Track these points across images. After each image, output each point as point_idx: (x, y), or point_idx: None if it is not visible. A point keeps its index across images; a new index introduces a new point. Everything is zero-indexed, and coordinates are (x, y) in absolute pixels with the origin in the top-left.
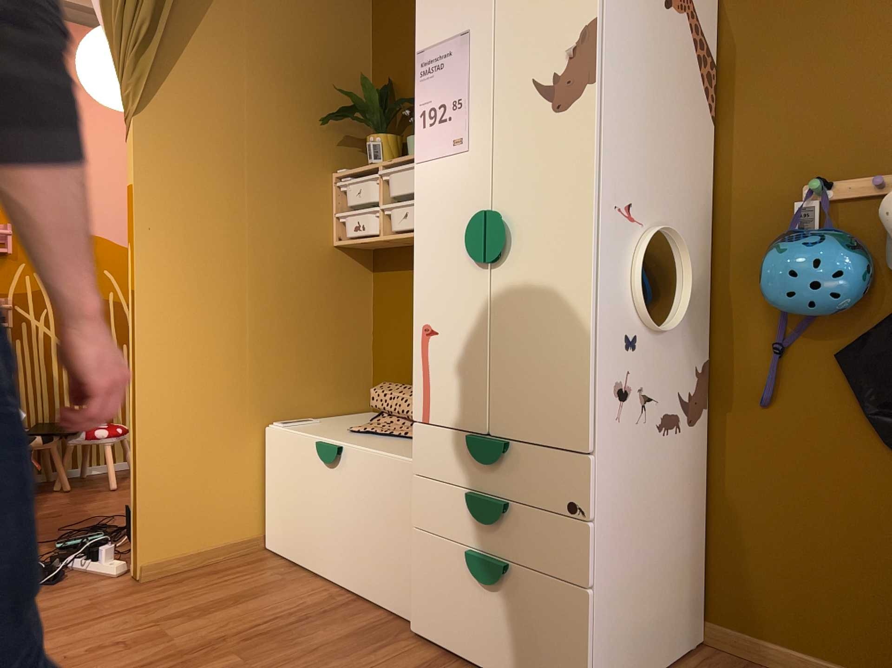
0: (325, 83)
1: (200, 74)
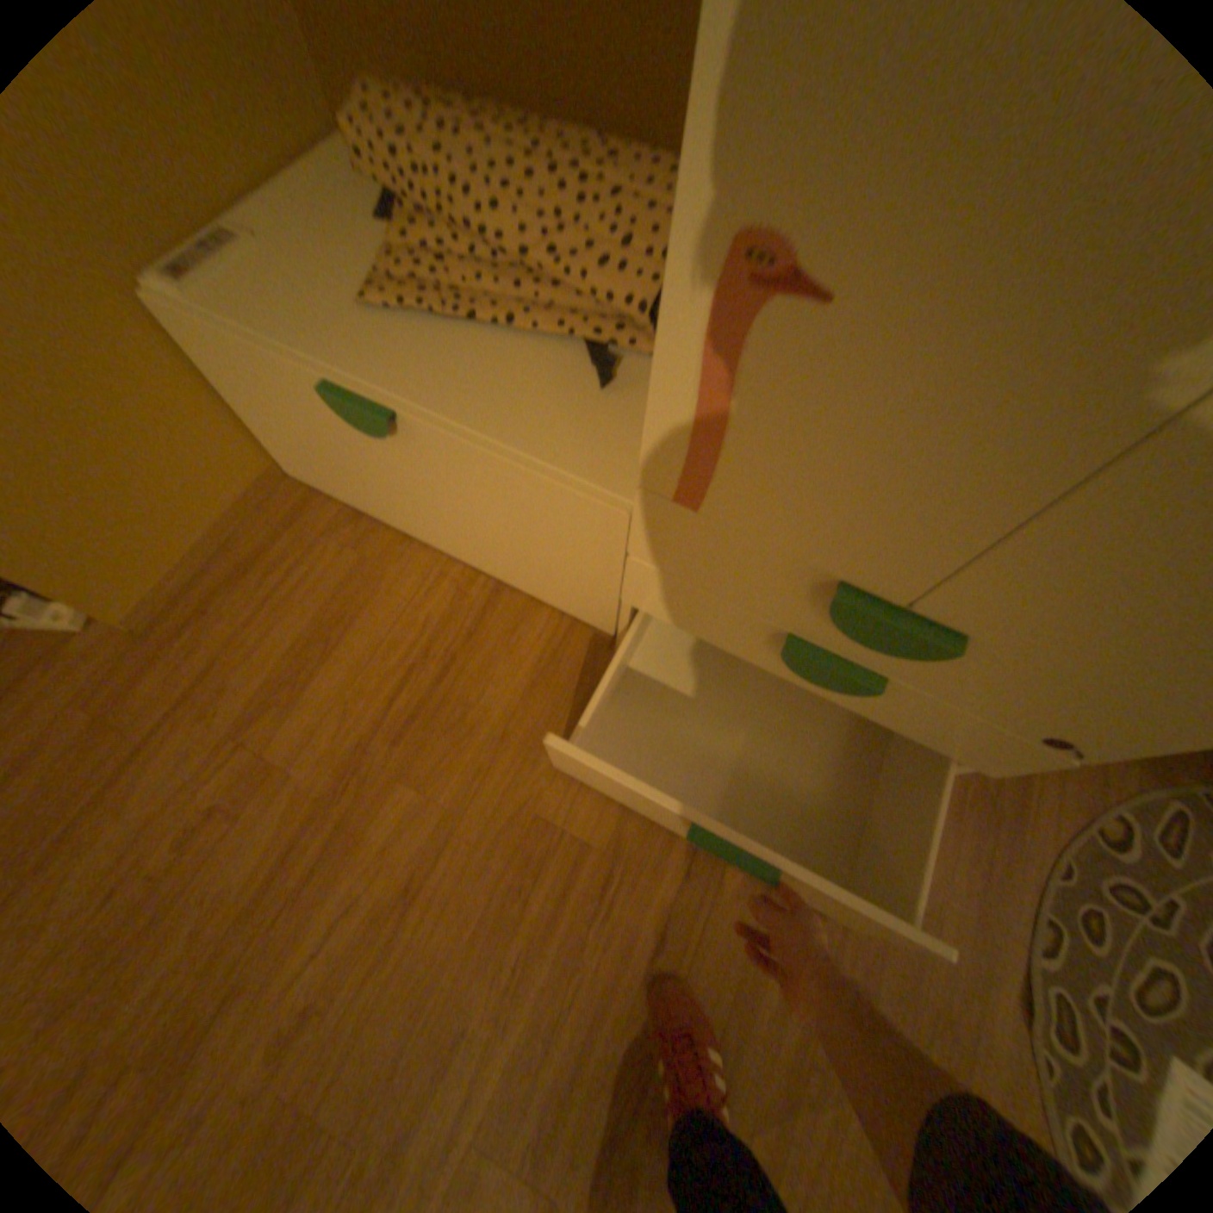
0: None
1: None
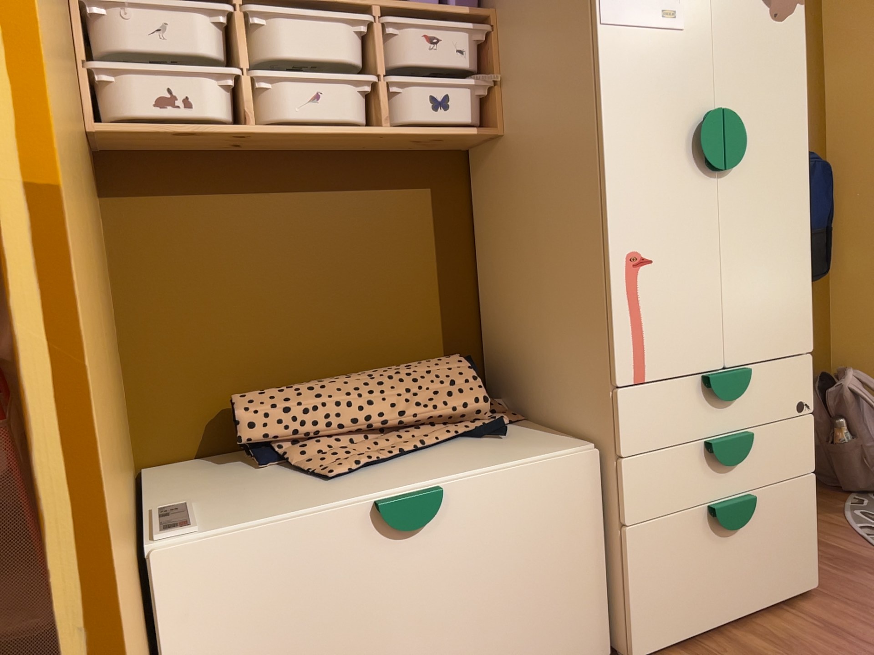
0: None
1: None
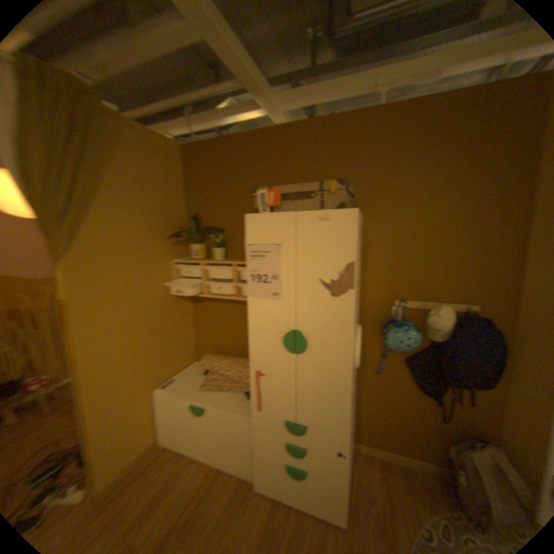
0: (162, 216)
1: (95, 225)
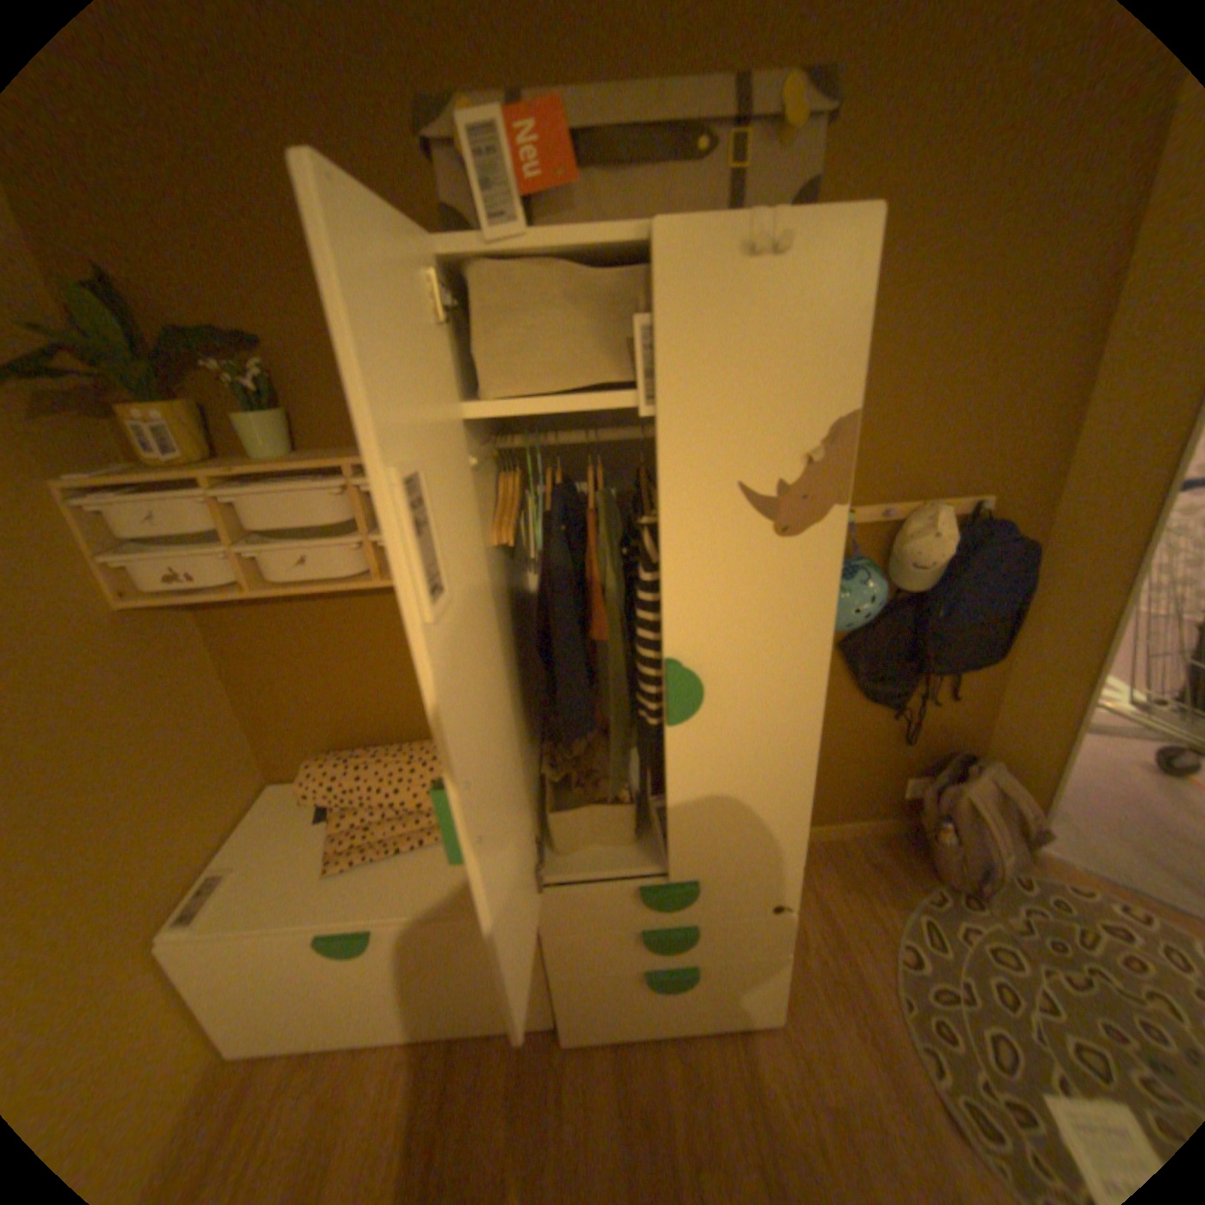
0: None
1: None
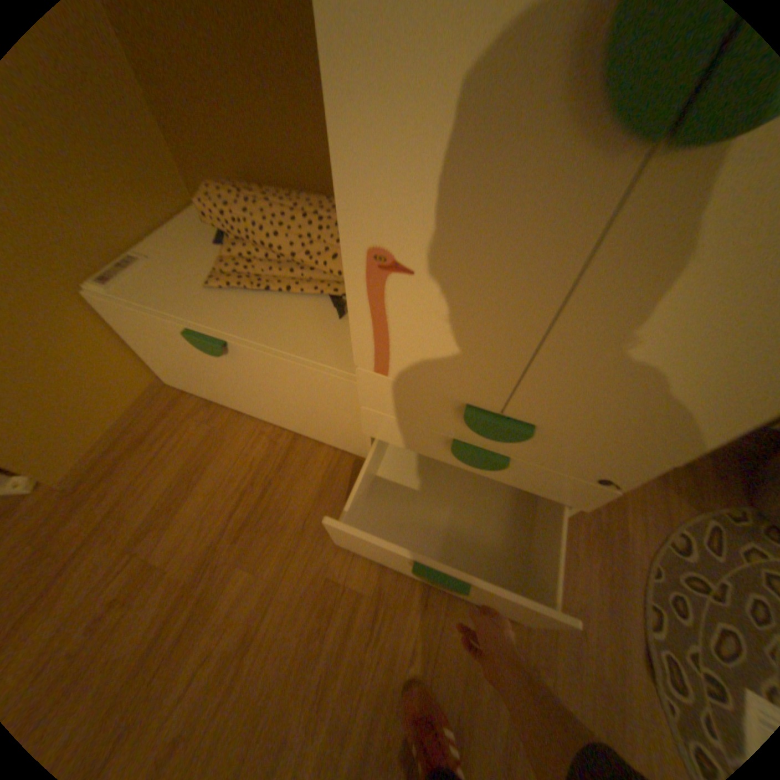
0: None
1: None
